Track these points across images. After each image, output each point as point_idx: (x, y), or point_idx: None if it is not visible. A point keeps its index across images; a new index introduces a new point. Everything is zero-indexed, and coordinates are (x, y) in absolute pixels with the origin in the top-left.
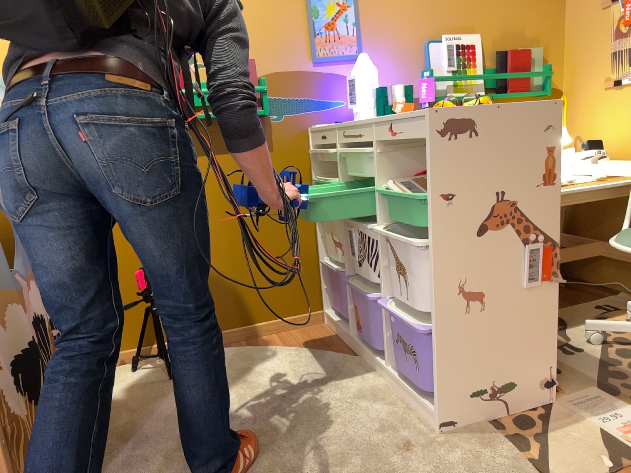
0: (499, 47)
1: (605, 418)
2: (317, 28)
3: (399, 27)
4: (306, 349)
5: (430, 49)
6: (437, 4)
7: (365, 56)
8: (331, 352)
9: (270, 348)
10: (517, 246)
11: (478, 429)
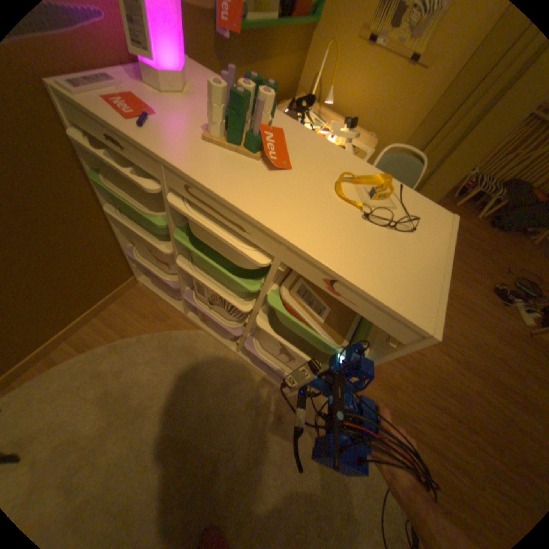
0: None
1: None
2: None
3: None
4: (148, 335)
5: None
6: None
7: None
8: (172, 328)
9: (111, 349)
10: None
11: None
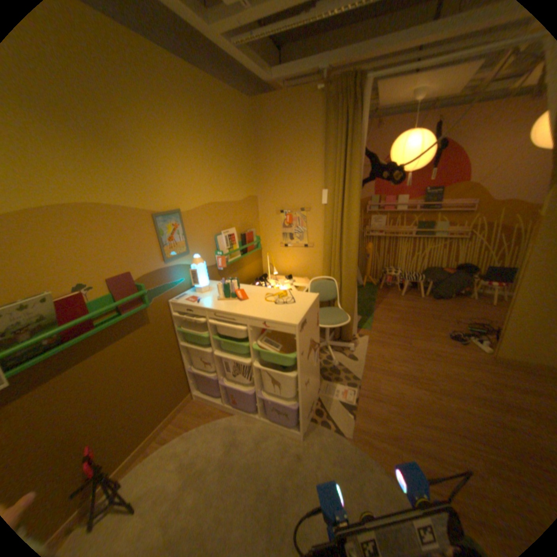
0: (241, 231)
1: (335, 392)
2: (164, 241)
3: (203, 231)
4: (202, 426)
5: (217, 239)
6: (217, 215)
7: (198, 256)
8: (216, 419)
9: (180, 439)
10: (314, 352)
11: (310, 425)
